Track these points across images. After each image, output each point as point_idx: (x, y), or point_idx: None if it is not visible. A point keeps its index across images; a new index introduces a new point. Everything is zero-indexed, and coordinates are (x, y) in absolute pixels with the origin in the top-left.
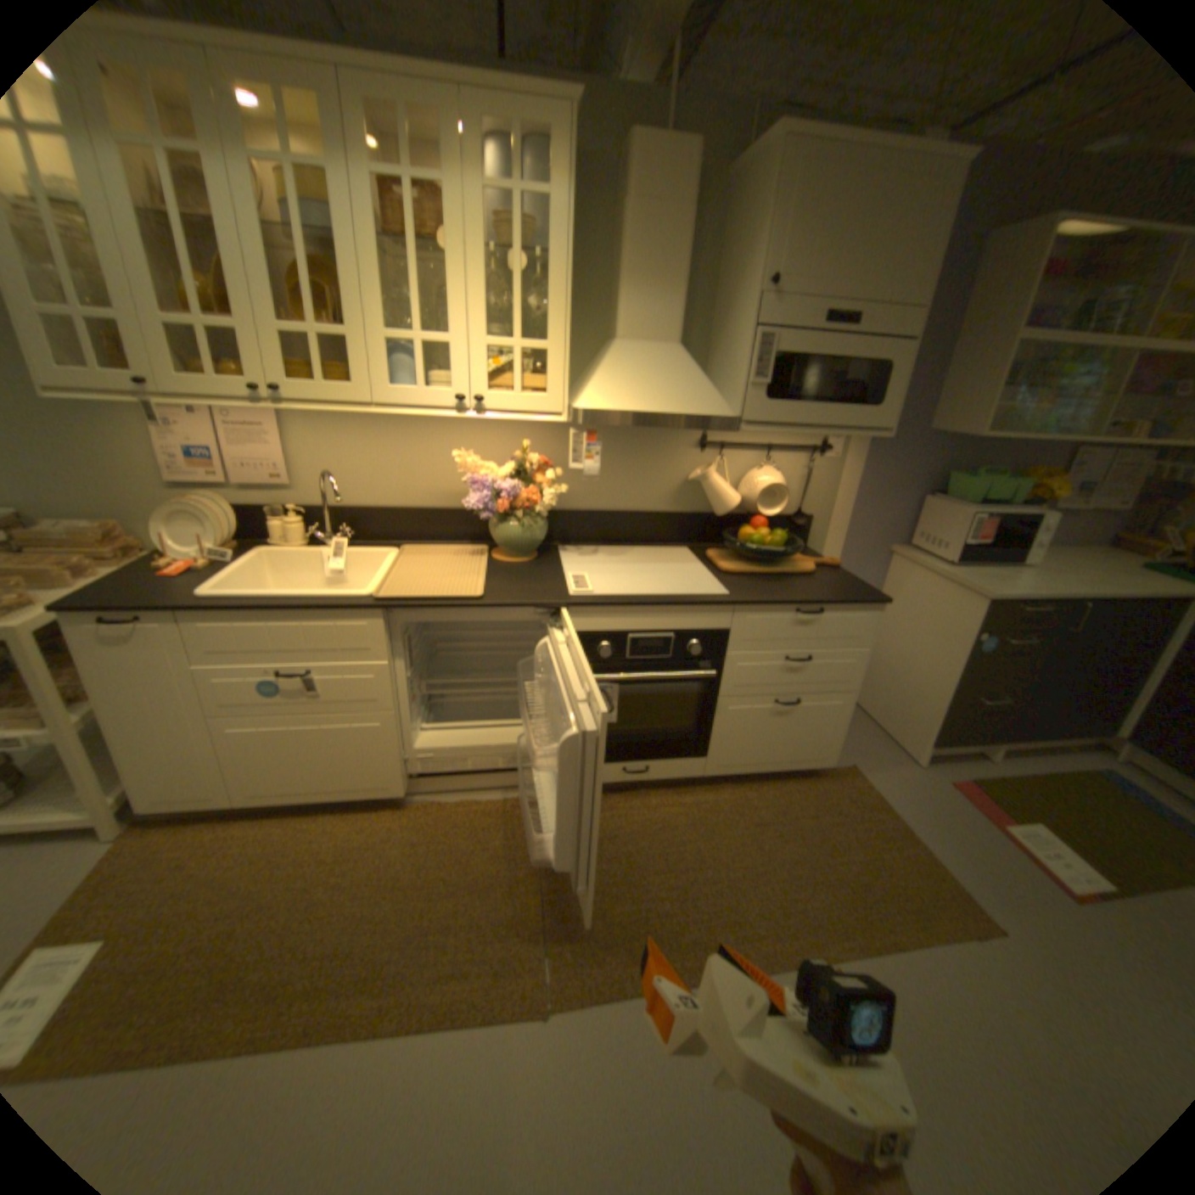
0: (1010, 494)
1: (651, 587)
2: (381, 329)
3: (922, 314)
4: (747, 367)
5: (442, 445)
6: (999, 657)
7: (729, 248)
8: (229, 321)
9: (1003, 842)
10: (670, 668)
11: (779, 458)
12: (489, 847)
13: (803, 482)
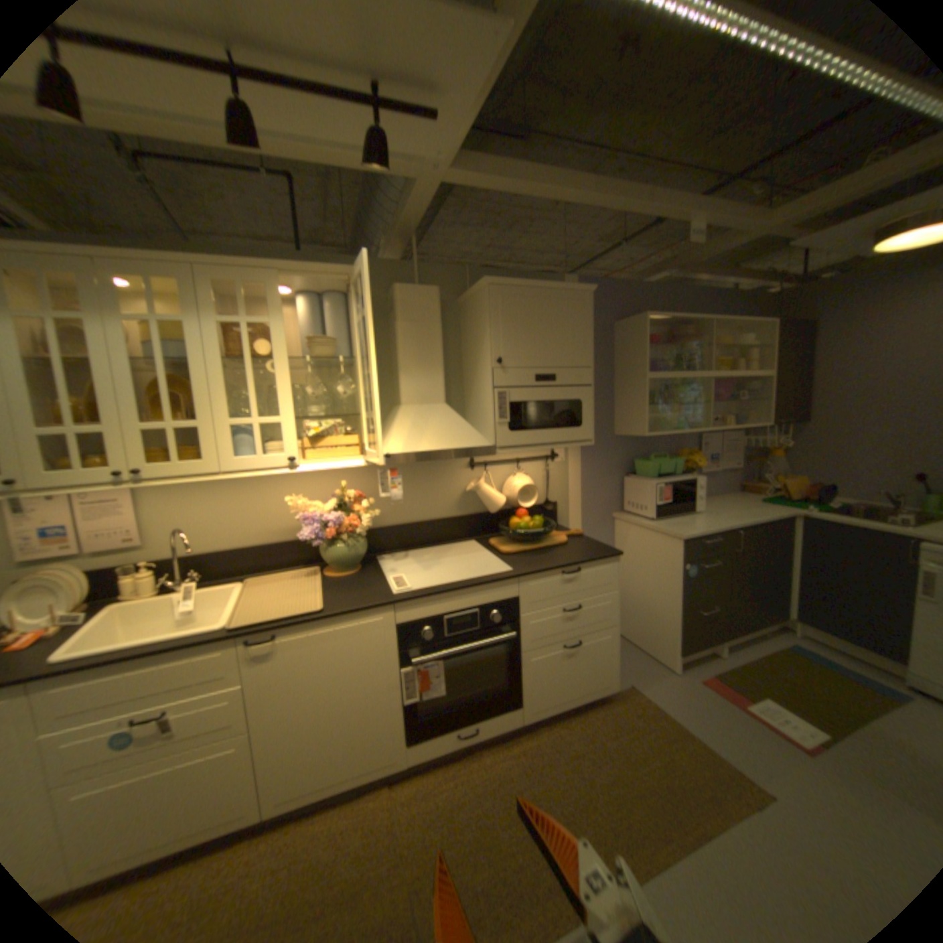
0: (673, 469)
1: (454, 575)
2: (224, 417)
3: (590, 372)
4: (492, 414)
5: (274, 493)
6: (701, 579)
7: (466, 343)
8: (96, 425)
9: (748, 721)
10: (480, 638)
11: (525, 467)
12: (347, 851)
13: (544, 480)
